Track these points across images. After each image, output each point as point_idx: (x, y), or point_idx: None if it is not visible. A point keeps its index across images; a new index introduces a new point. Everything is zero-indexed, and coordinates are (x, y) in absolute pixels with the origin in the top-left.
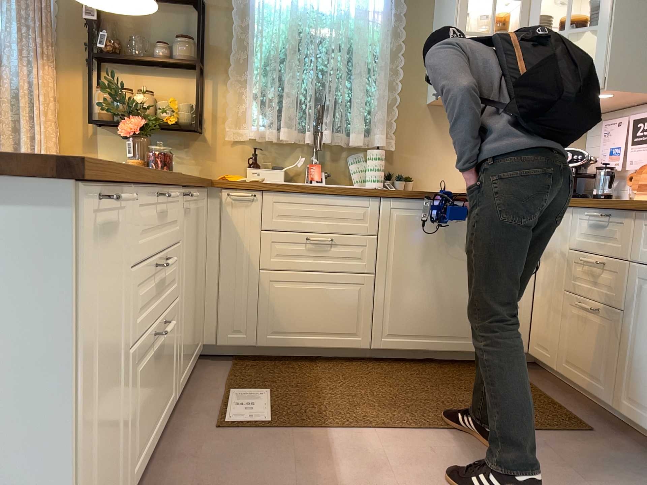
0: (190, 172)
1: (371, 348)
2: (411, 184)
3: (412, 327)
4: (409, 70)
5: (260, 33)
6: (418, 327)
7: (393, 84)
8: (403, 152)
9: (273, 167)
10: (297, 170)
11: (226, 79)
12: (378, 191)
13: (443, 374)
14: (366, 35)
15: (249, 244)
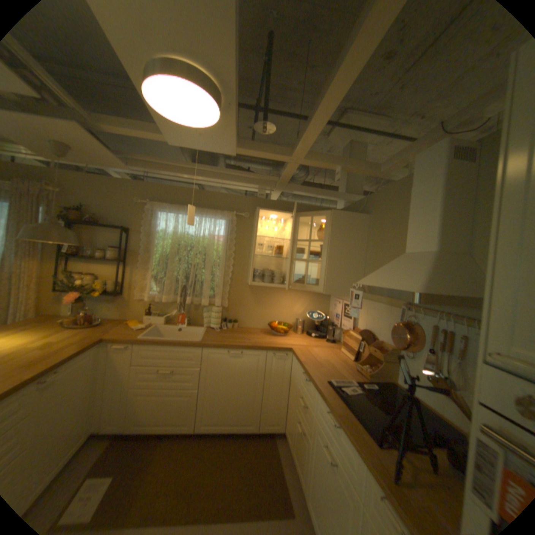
0: (113, 315)
1: (194, 432)
2: (236, 325)
3: (218, 420)
4: (238, 265)
5: (155, 246)
6: (221, 420)
7: (228, 273)
8: (233, 307)
9: (159, 315)
10: (175, 315)
11: (138, 267)
12: (200, 345)
13: (232, 451)
14: (212, 249)
15: (123, 374)
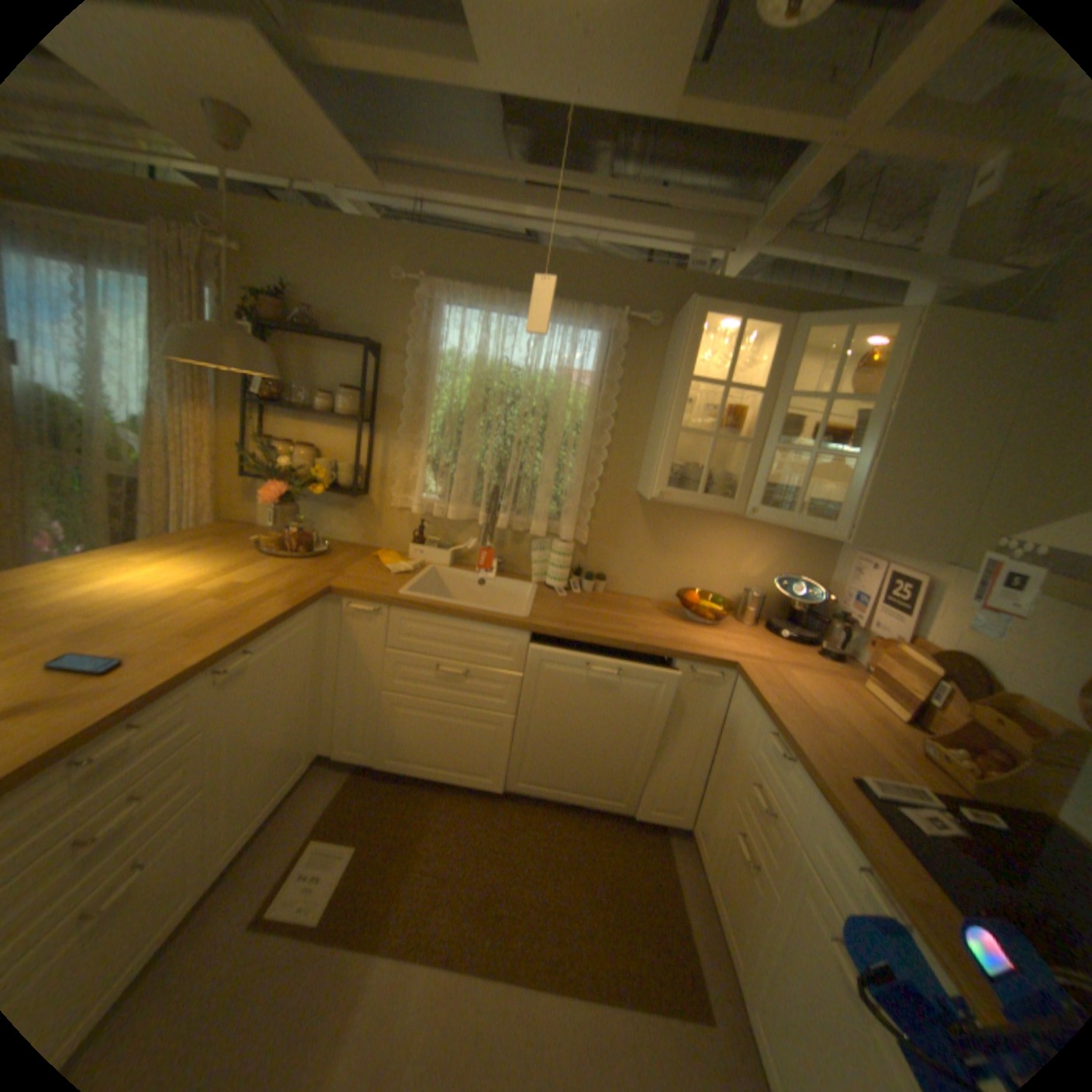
0: (351, 536)
1: (503, 793)
2: (601, 586)
3: (554, 781)
4: (618, 448)
5: (435, 391)
6: (560, 782)
7: (594, 465)
8: (598, 544)
9: (440, 546)
10: (471, 550)
11: (398, 437)
12: (528, 627)
13: (578, 846)
14: (563, 405)
15: (371, 662)
